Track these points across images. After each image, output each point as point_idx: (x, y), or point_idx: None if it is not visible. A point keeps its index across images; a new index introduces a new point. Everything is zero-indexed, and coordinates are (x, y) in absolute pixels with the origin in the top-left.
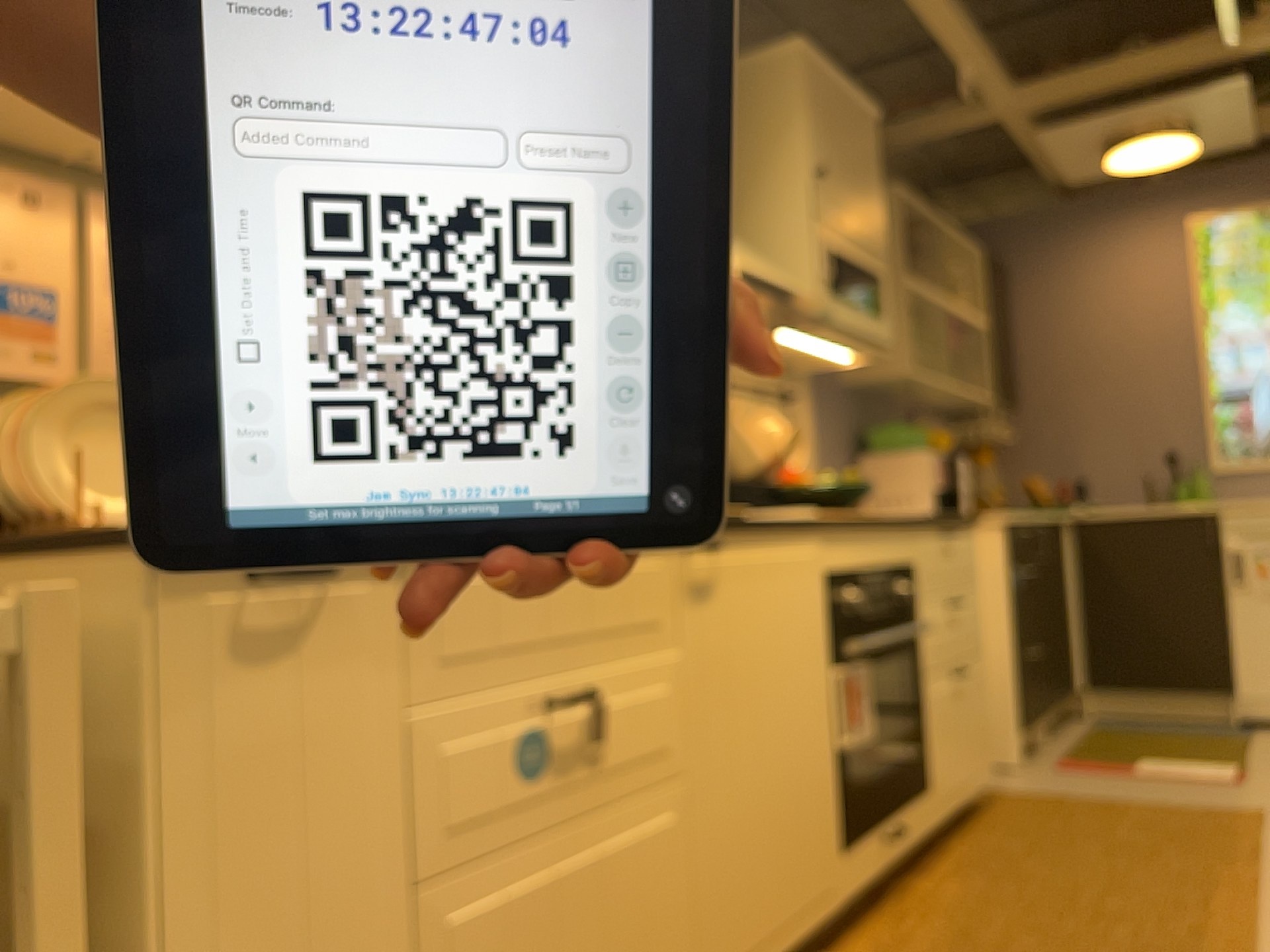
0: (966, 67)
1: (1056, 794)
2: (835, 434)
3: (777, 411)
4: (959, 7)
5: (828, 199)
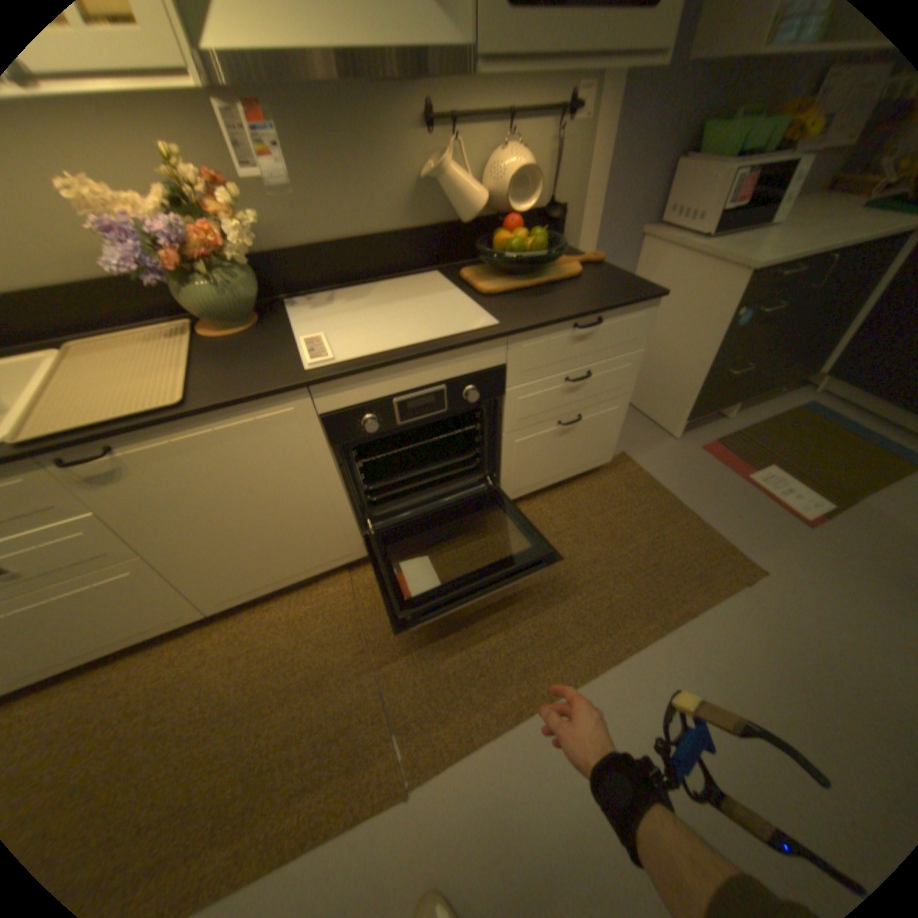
0: None
1: (658, 477)
2: (650, 134)
3: (549, 128)
4: None
5: None
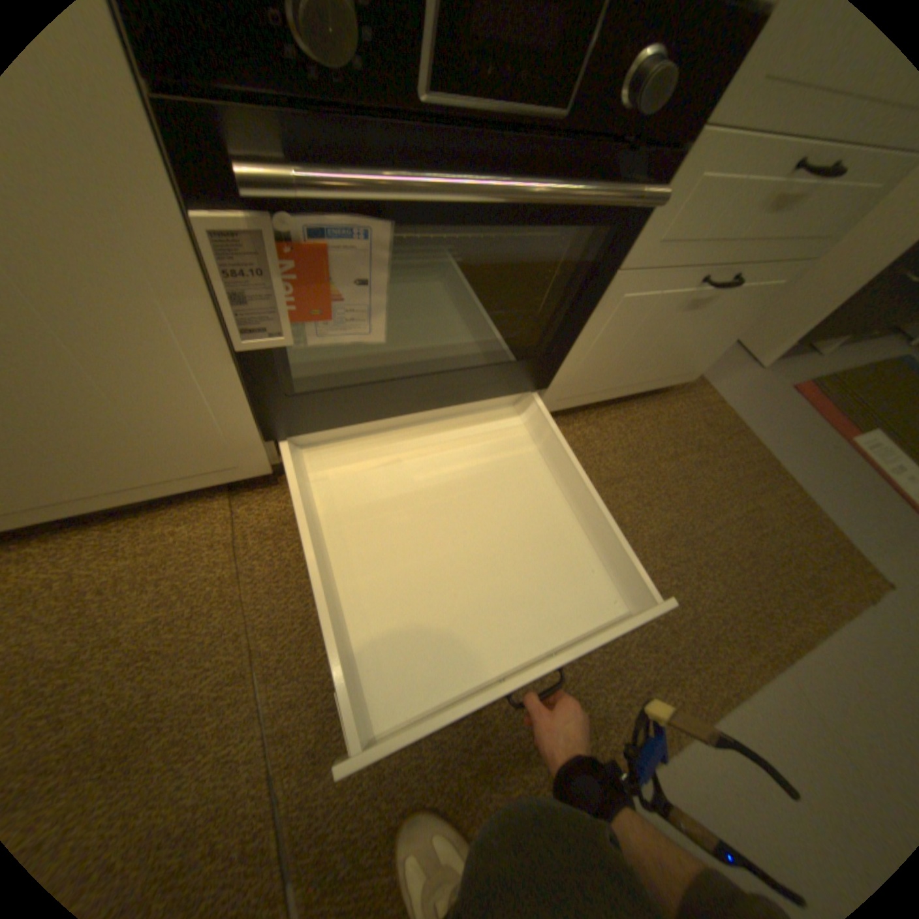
0: None
1: (745, 416)
2: None
3: None
4: None
5: None
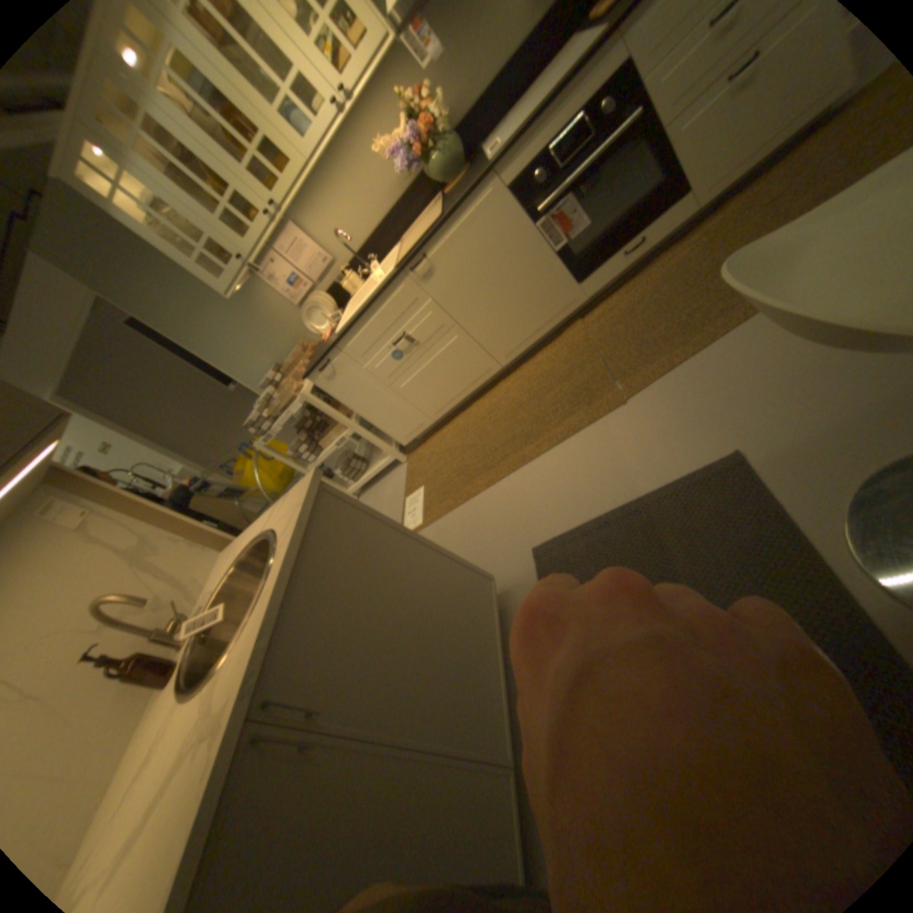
0: None
1: None
2: None
3: None
4: None
5: None
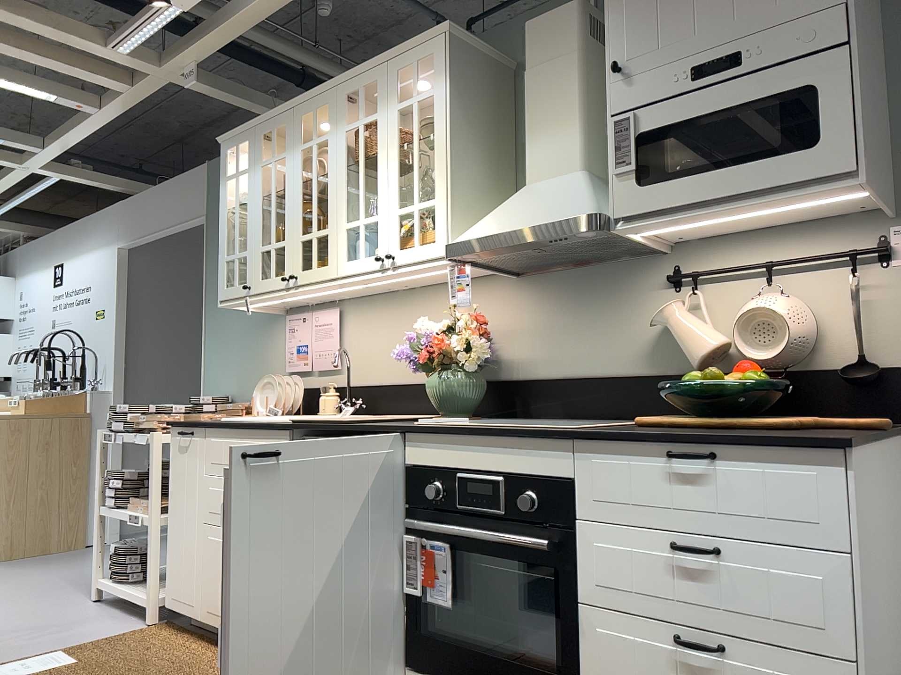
0: None
1: None
2: None
3: (840, 277)
4: None
5: (638, 82)
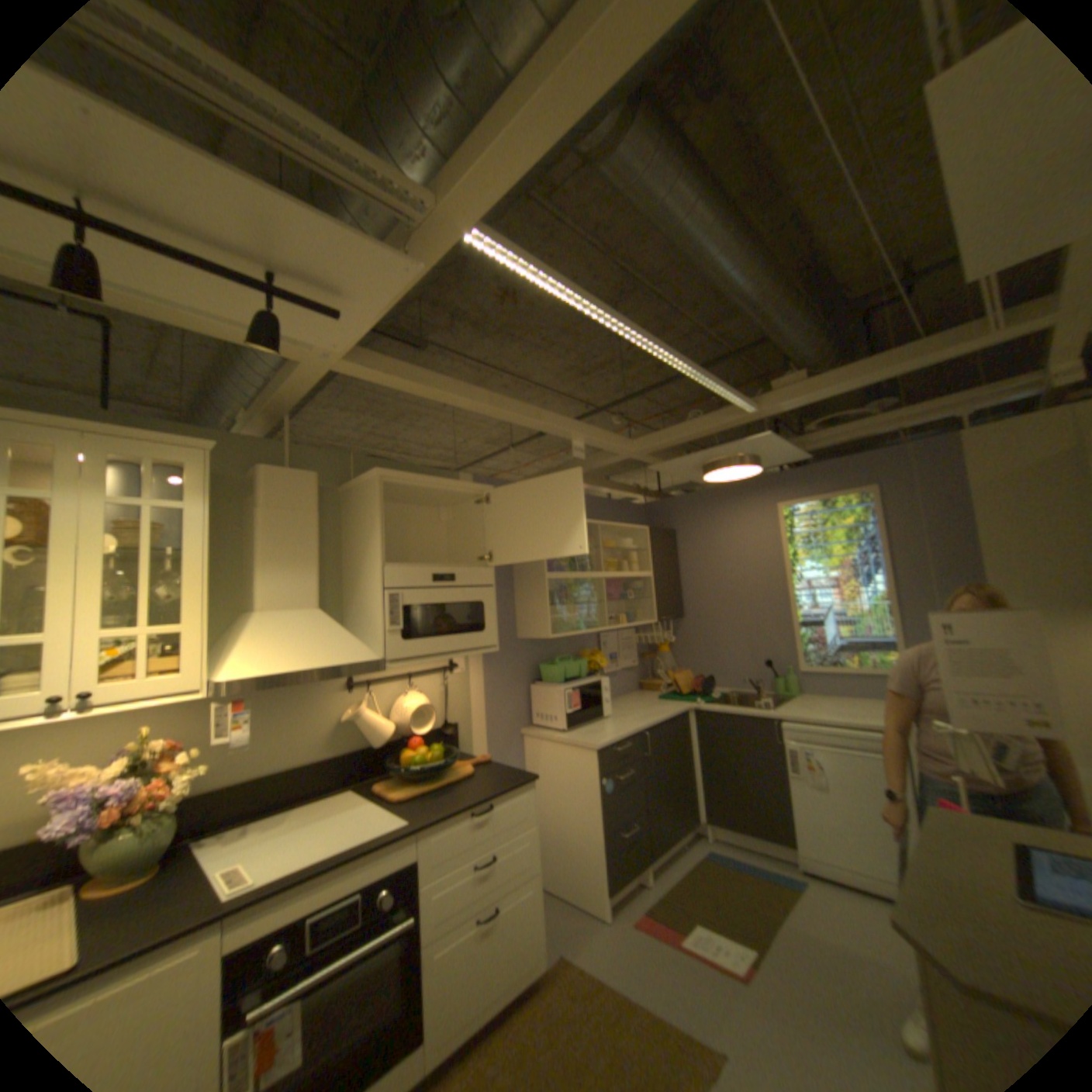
0: (573, 442)
1: (599, 975)
2: (505, 674)
3: (435, 679)
4: (539, 415)
5: (403, 572)
